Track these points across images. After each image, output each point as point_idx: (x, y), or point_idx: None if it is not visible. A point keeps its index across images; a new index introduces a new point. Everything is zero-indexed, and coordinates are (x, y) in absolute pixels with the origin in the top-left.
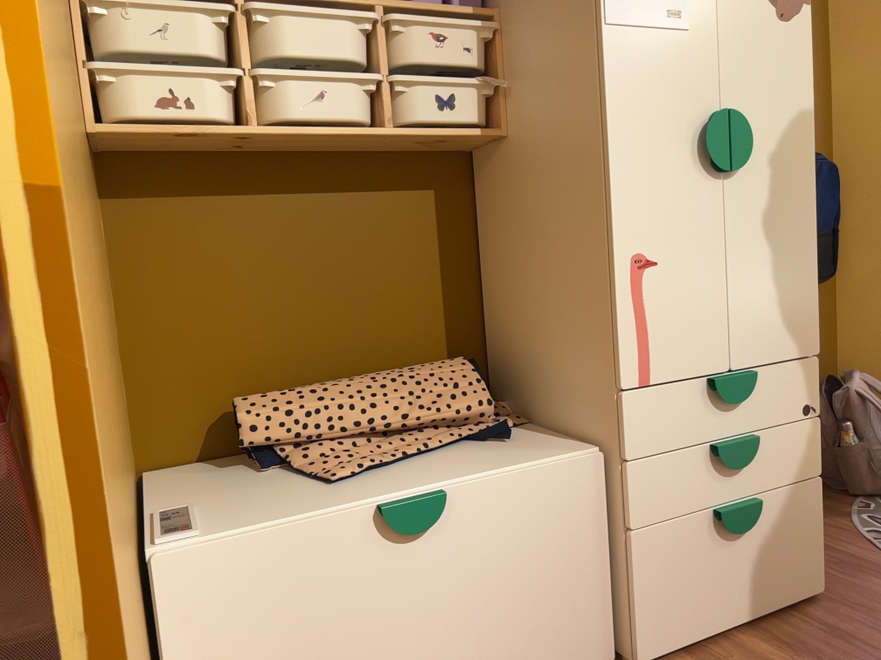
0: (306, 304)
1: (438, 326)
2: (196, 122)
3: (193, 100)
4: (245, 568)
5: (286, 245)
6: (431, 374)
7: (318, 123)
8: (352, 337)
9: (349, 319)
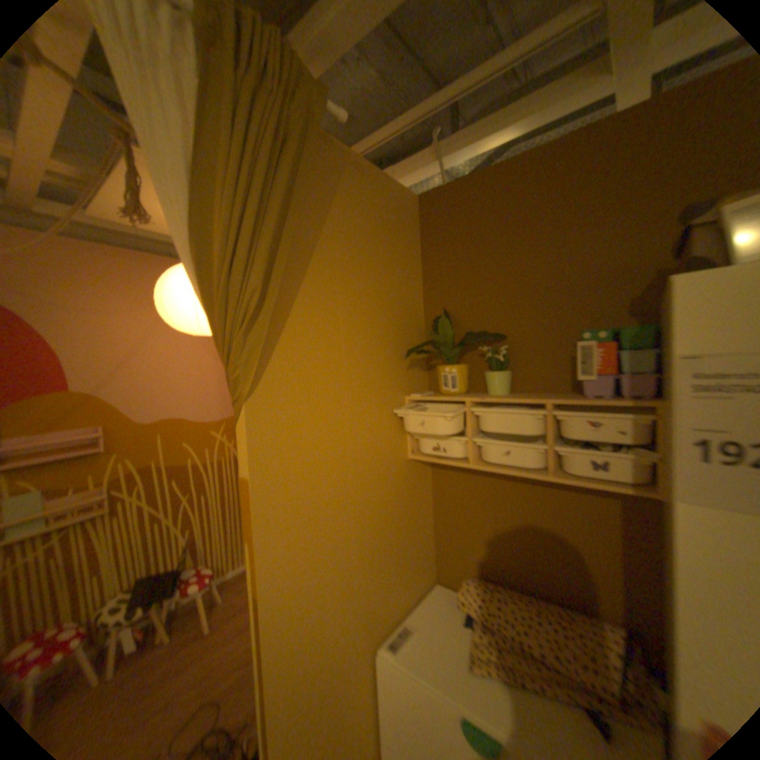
0: (516, 542)
1: (614, 595)
2: (446, 457)
3: (445, 447)
4: (404, 686)
5: (507, 508)
6: (580, 635)
7: (503, 467)
8: (543, 572)
9: (543, 561)
